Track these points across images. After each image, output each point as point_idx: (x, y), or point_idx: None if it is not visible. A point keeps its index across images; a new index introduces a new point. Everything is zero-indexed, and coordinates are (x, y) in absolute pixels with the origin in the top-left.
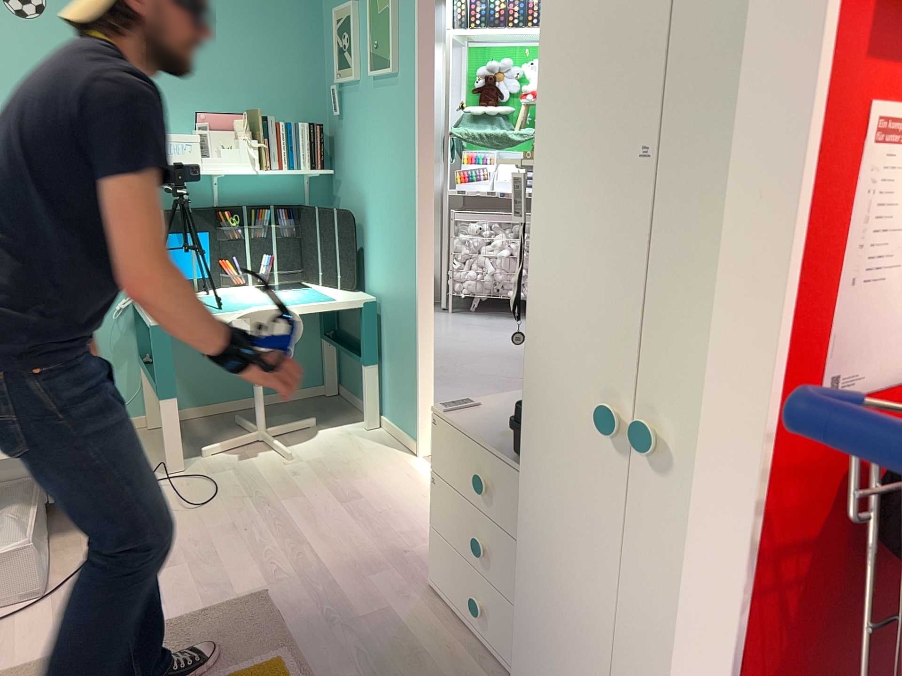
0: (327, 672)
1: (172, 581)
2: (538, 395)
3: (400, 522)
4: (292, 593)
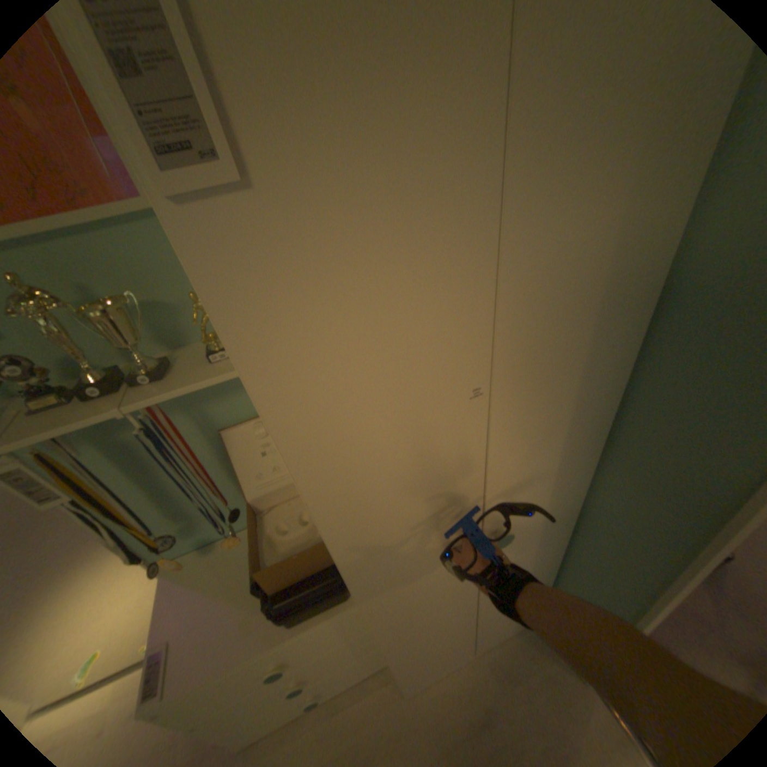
0: None
1: None
2: (382, 601)
3: None
4: None
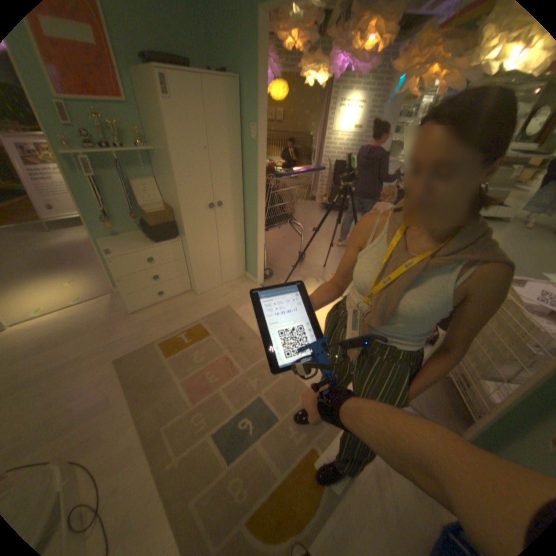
0: (166, 332)
1: (87, 402)
2: (186, 213)
3: (77, 327)
4: (118, 352)
